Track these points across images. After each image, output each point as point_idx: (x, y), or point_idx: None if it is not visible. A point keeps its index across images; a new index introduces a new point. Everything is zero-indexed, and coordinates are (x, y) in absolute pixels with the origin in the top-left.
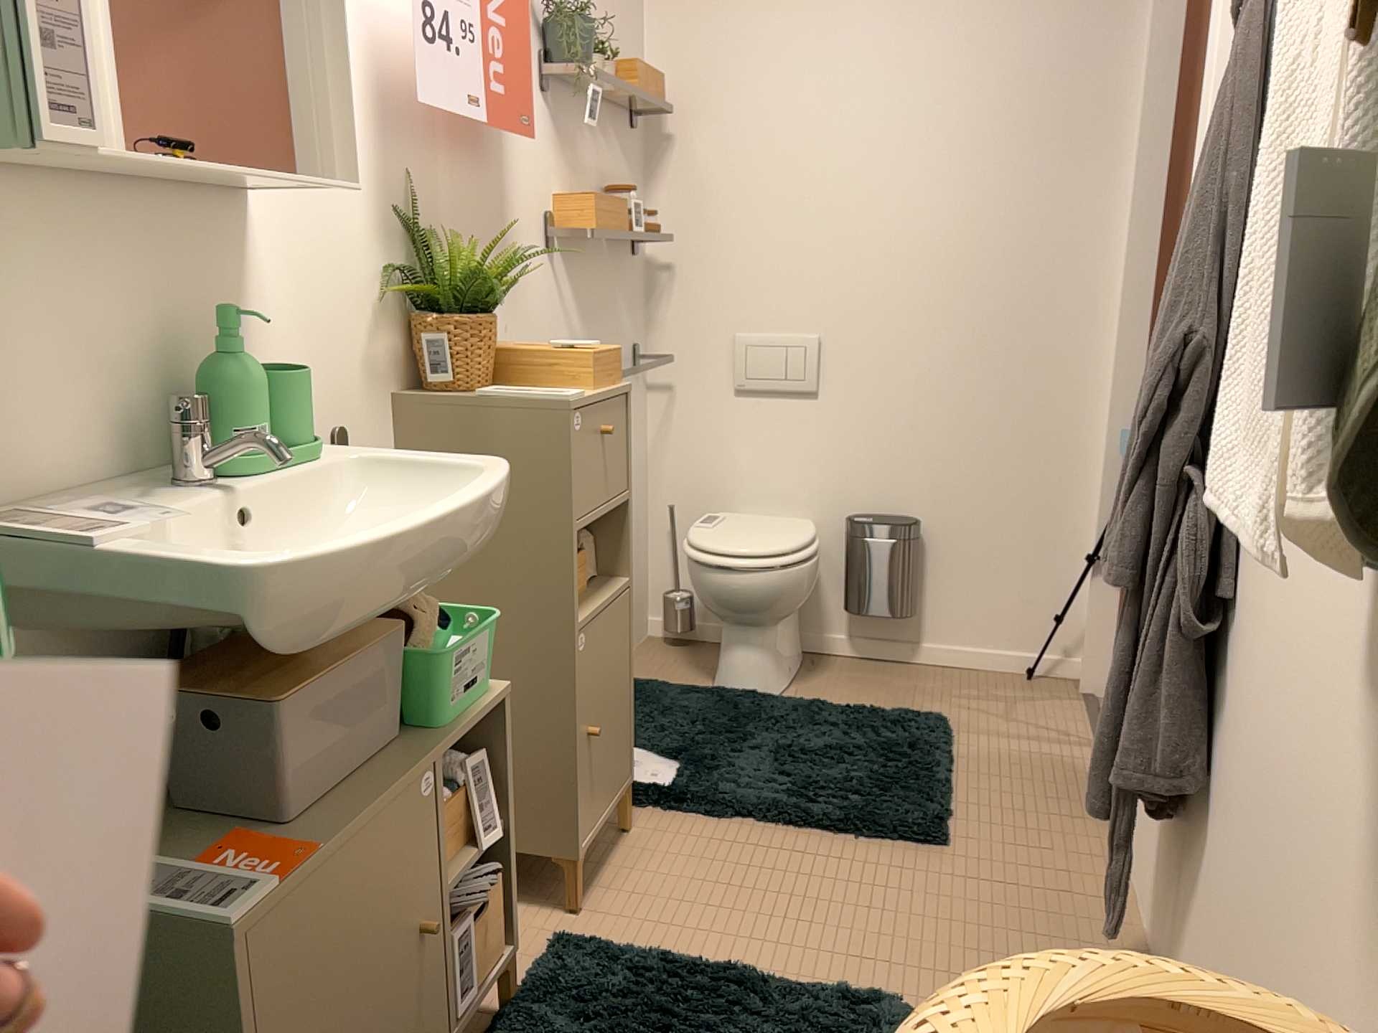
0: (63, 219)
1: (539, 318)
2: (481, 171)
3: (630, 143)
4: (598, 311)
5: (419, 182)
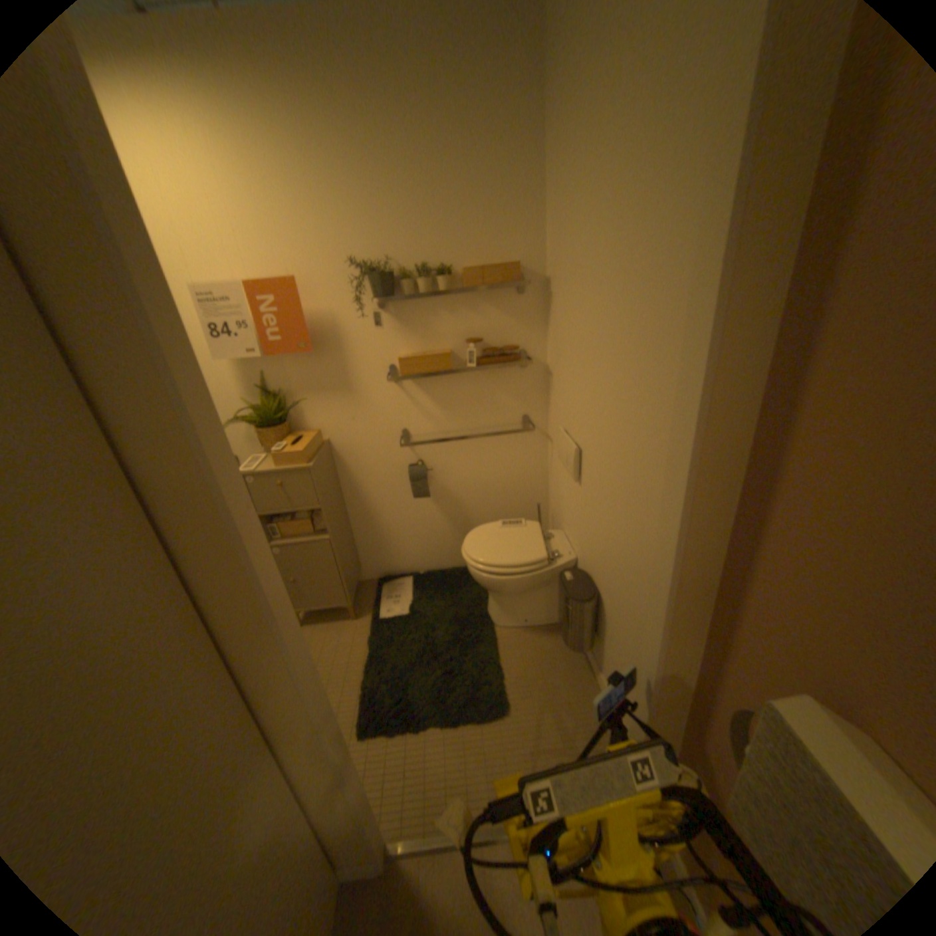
0: None
1: (385, 412)
2: (317, 359)
3: (517, 301)
4: (462, 403)
5: (268, 373)
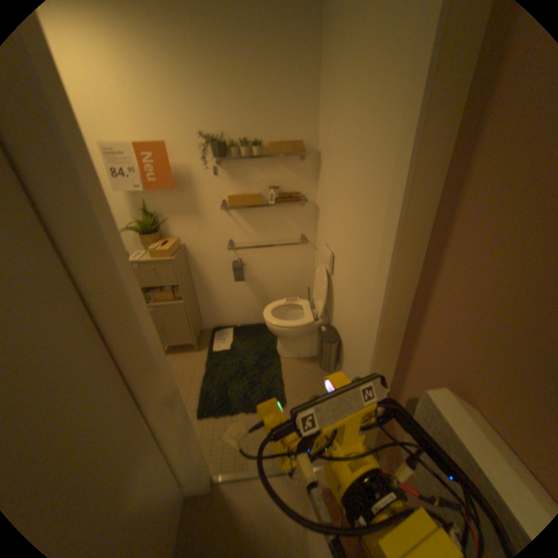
0: None
1: (219, 230)
2: (178, 195)
3: (300, 165)
4: (265, 226)
5: (147, 202)
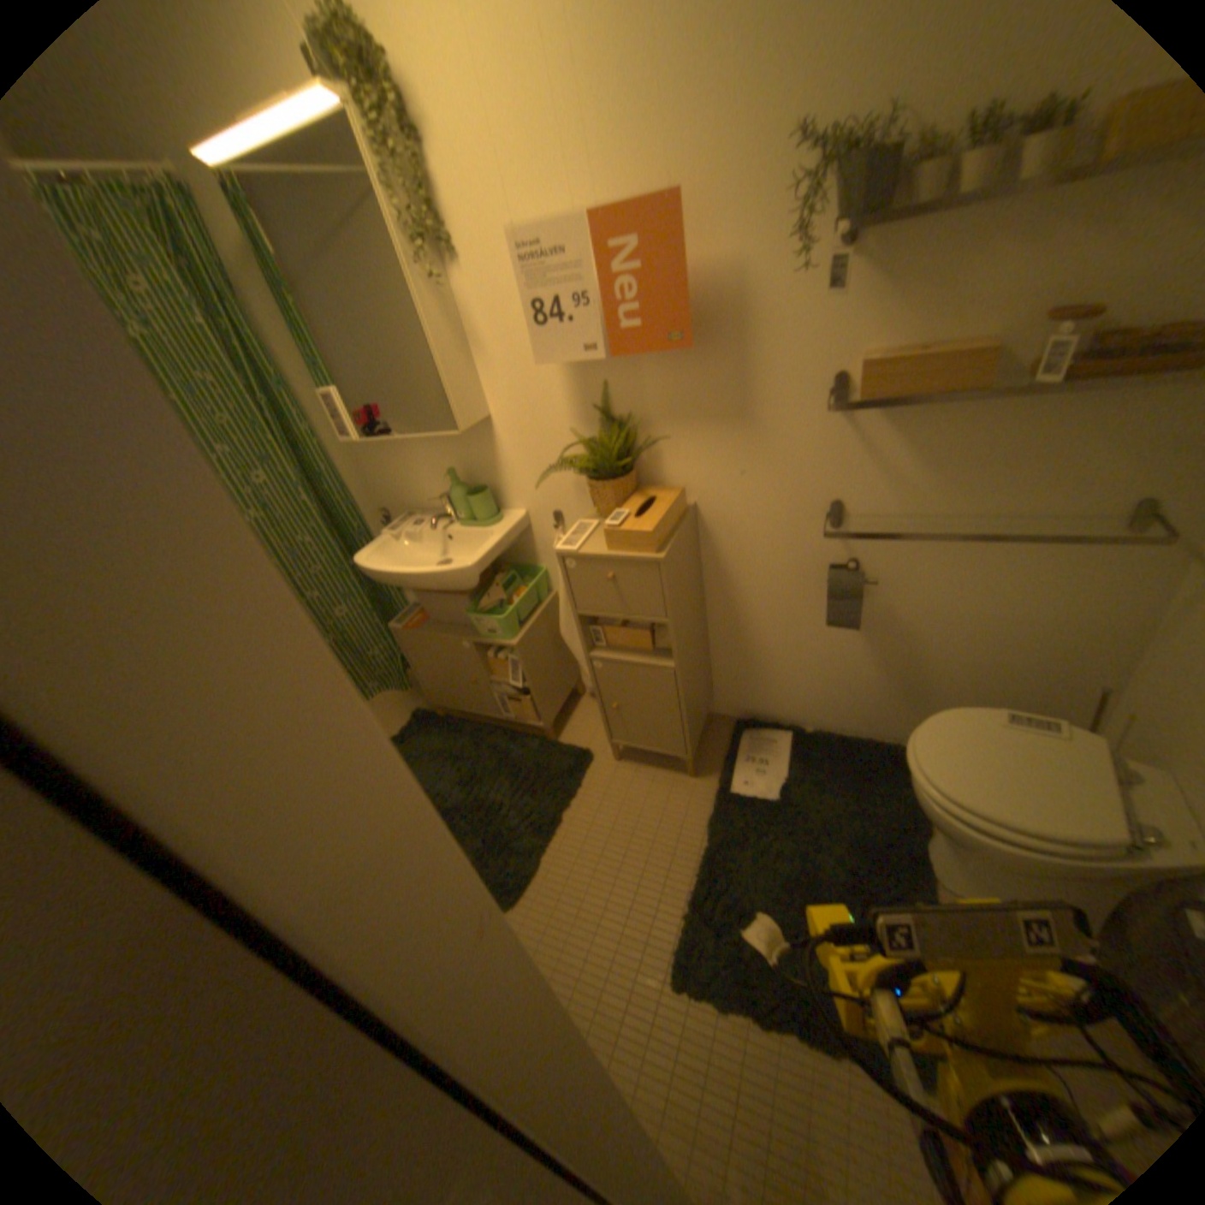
0: (421, 436)
1: (807, 465)
2: (698, 359)
3: None
4: (985, 459)
5: (615, 384)
